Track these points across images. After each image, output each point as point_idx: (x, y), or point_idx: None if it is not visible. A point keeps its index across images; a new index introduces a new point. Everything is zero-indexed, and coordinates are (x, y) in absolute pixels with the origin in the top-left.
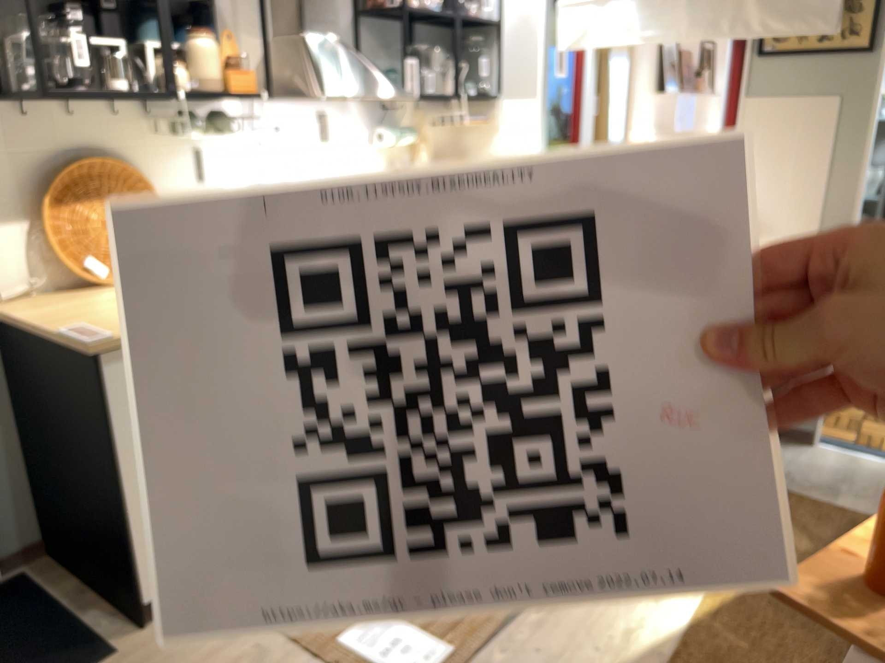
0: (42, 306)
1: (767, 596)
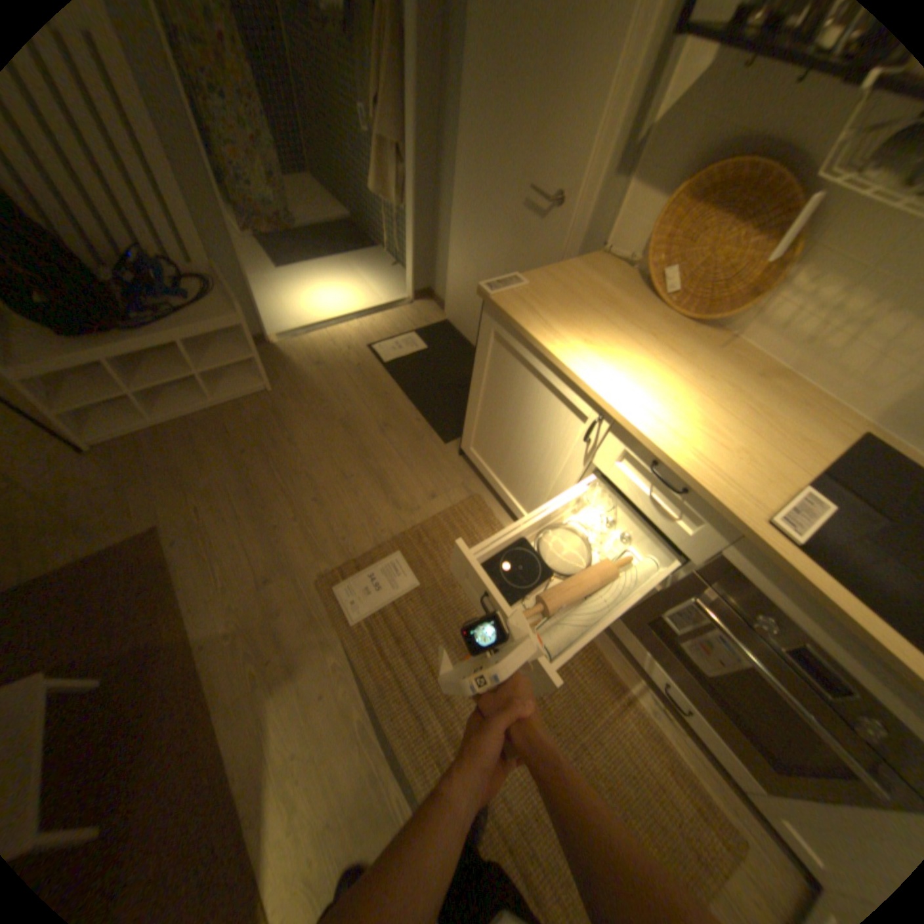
0: (600, 271)
1: None
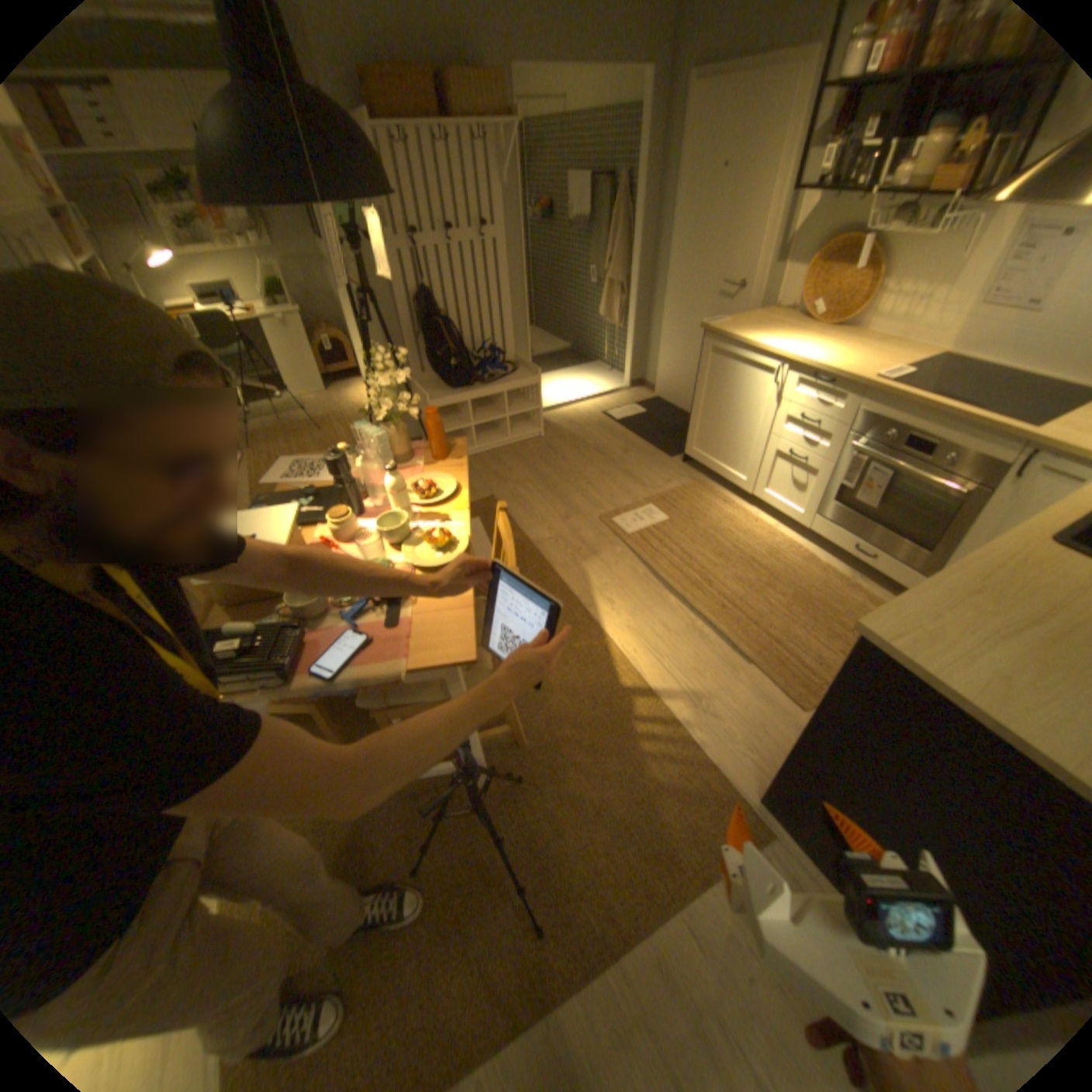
0: (772, 314)
1: (609, 690)
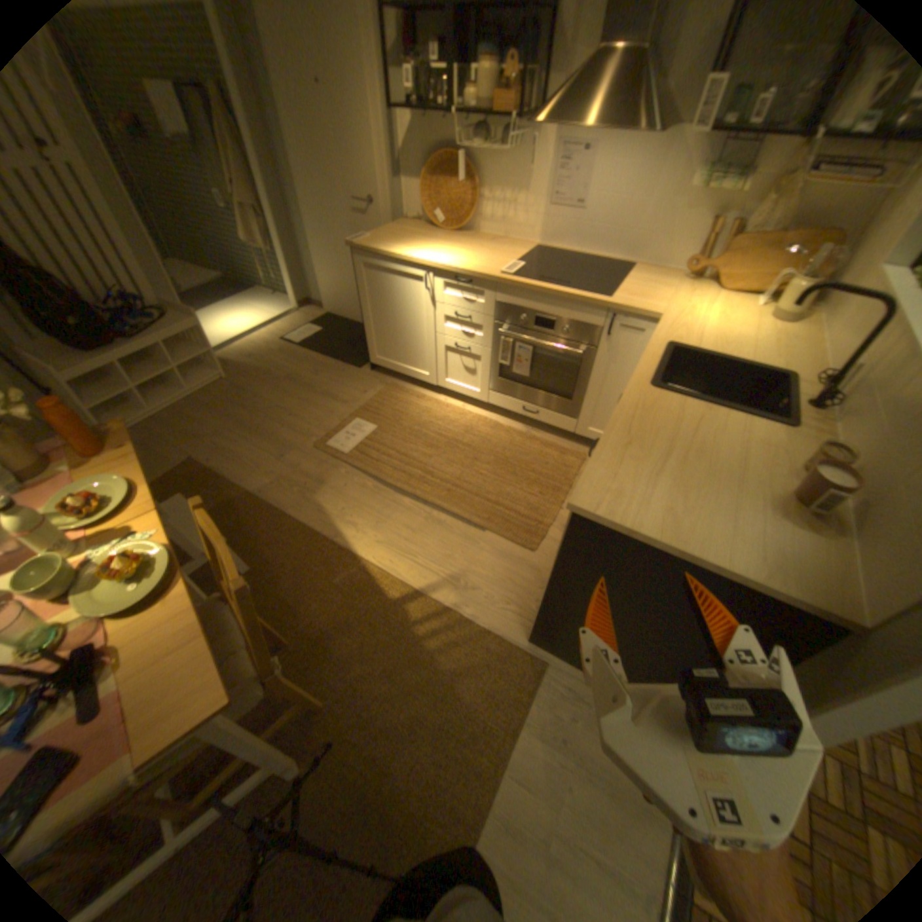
0: (402, 226)
1: (380, 610)
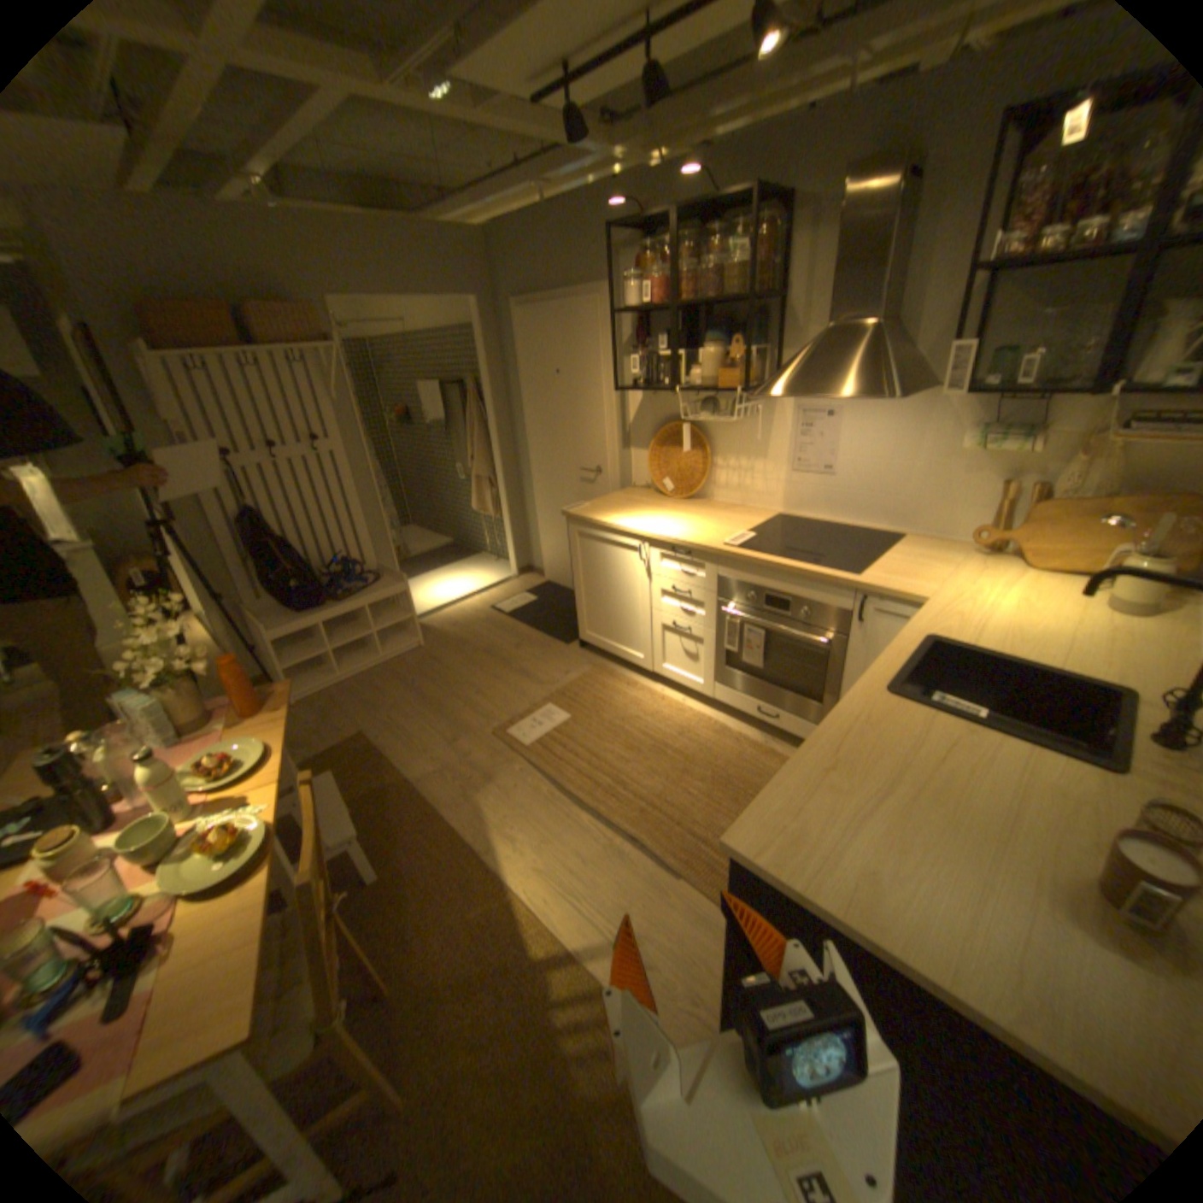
0: (628, 494)
1: (516, 972)
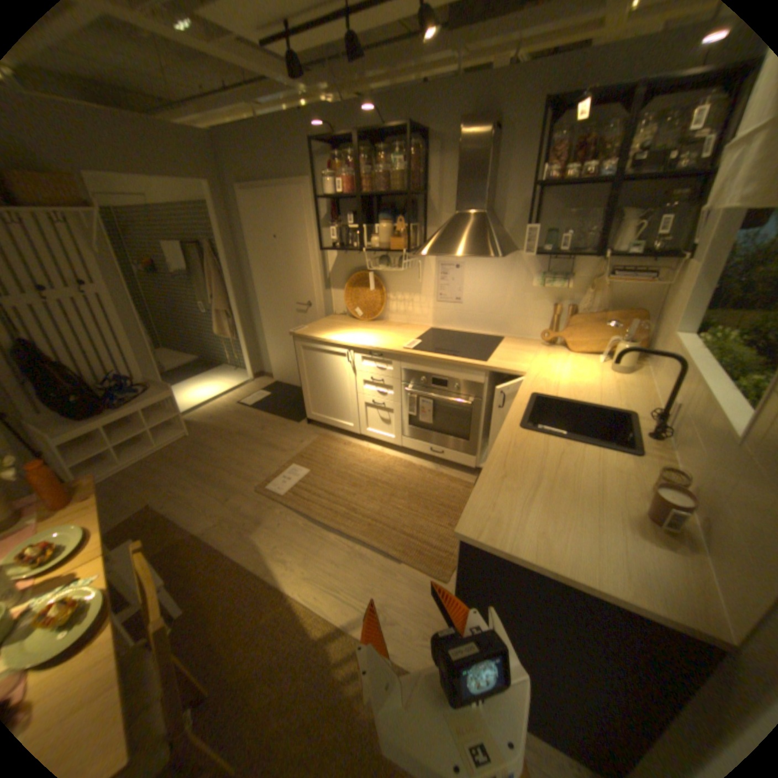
0: (333, 319)
1: (303, 651)
